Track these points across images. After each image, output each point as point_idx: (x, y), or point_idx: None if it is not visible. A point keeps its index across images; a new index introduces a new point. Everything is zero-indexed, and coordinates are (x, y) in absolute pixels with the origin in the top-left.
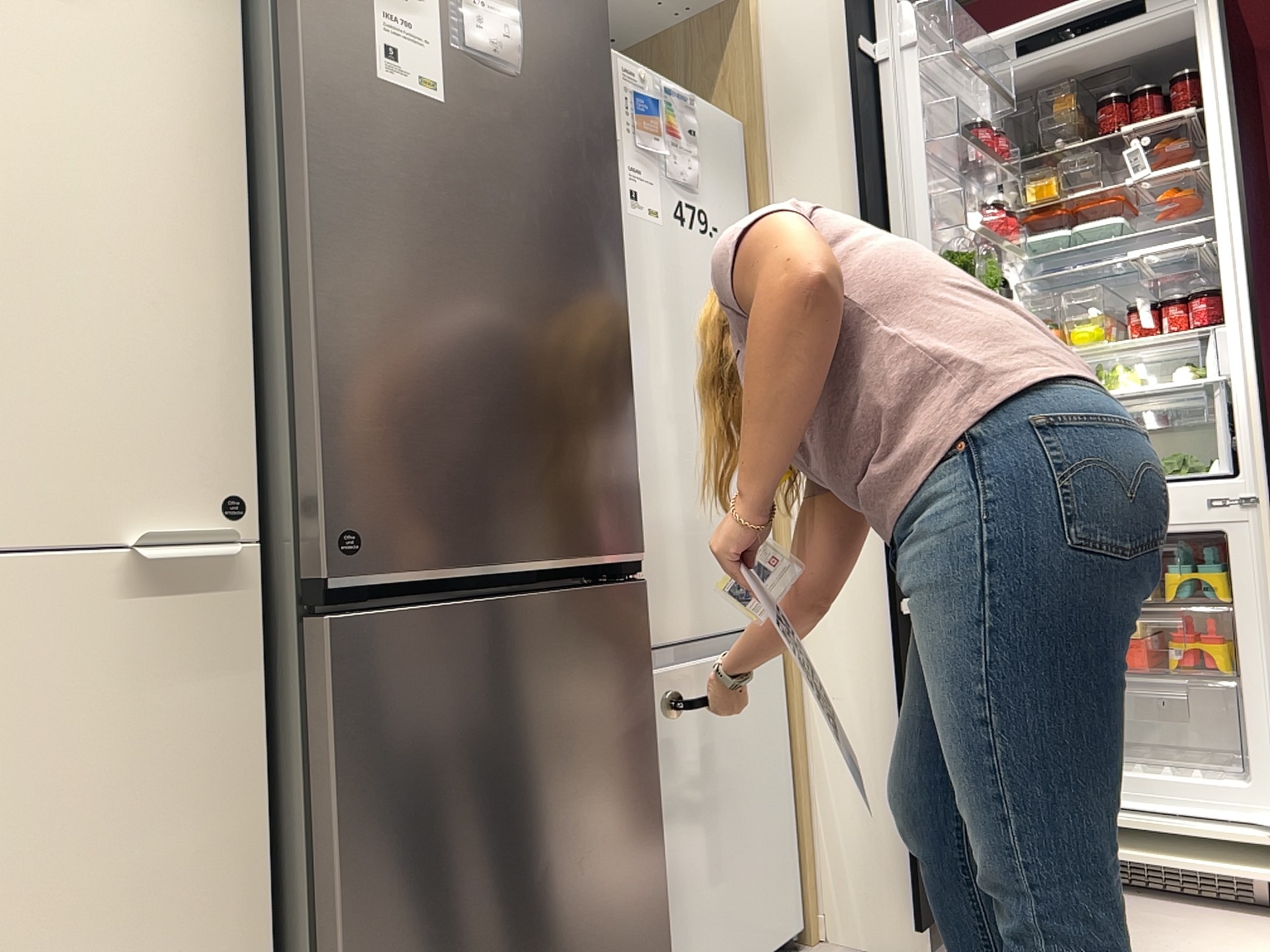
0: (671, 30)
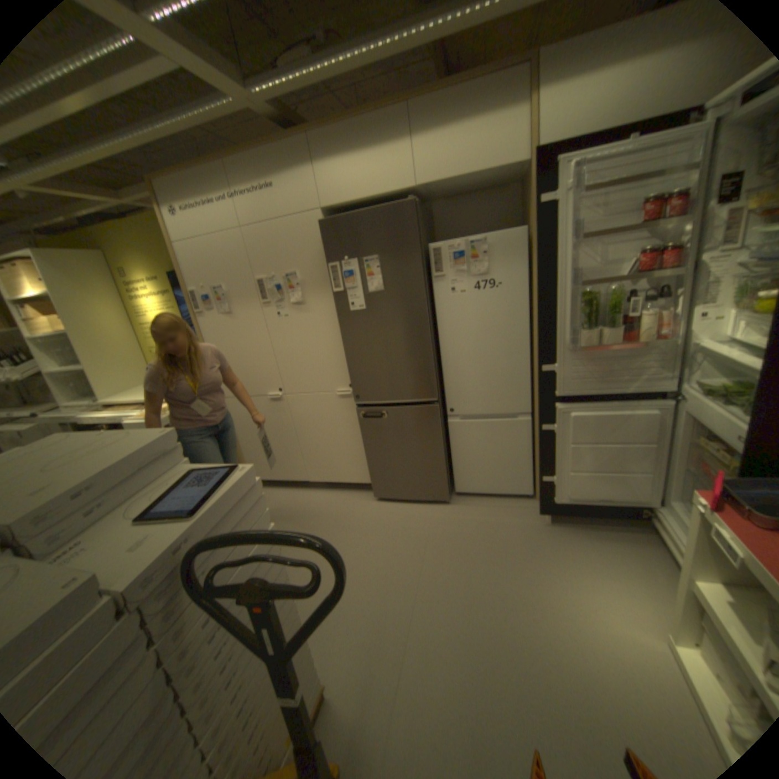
0: (527, 169)
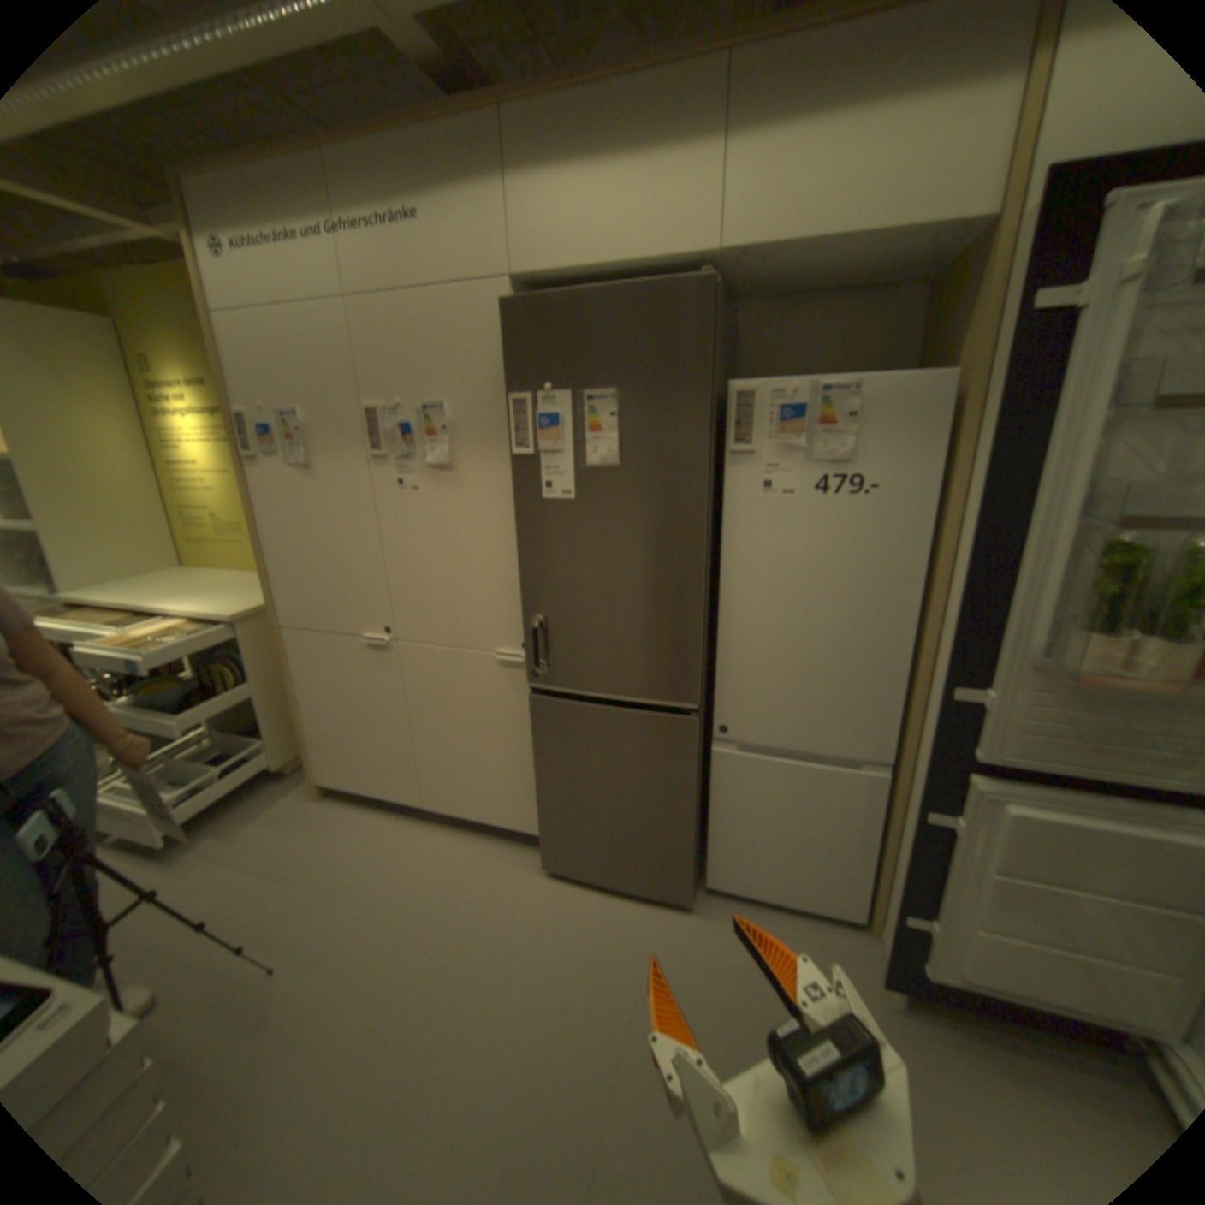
0: (971, 245)
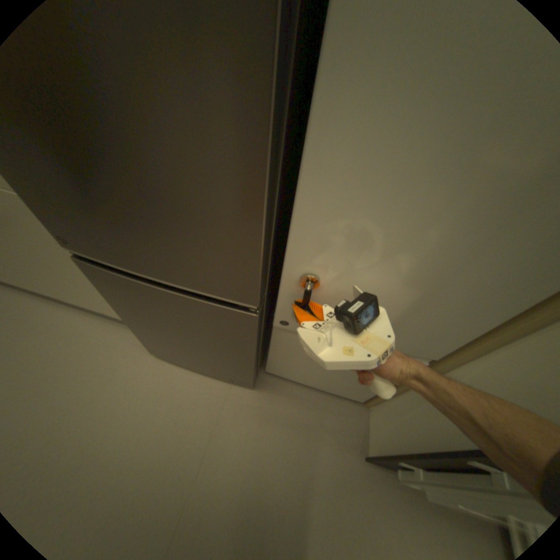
0: None
